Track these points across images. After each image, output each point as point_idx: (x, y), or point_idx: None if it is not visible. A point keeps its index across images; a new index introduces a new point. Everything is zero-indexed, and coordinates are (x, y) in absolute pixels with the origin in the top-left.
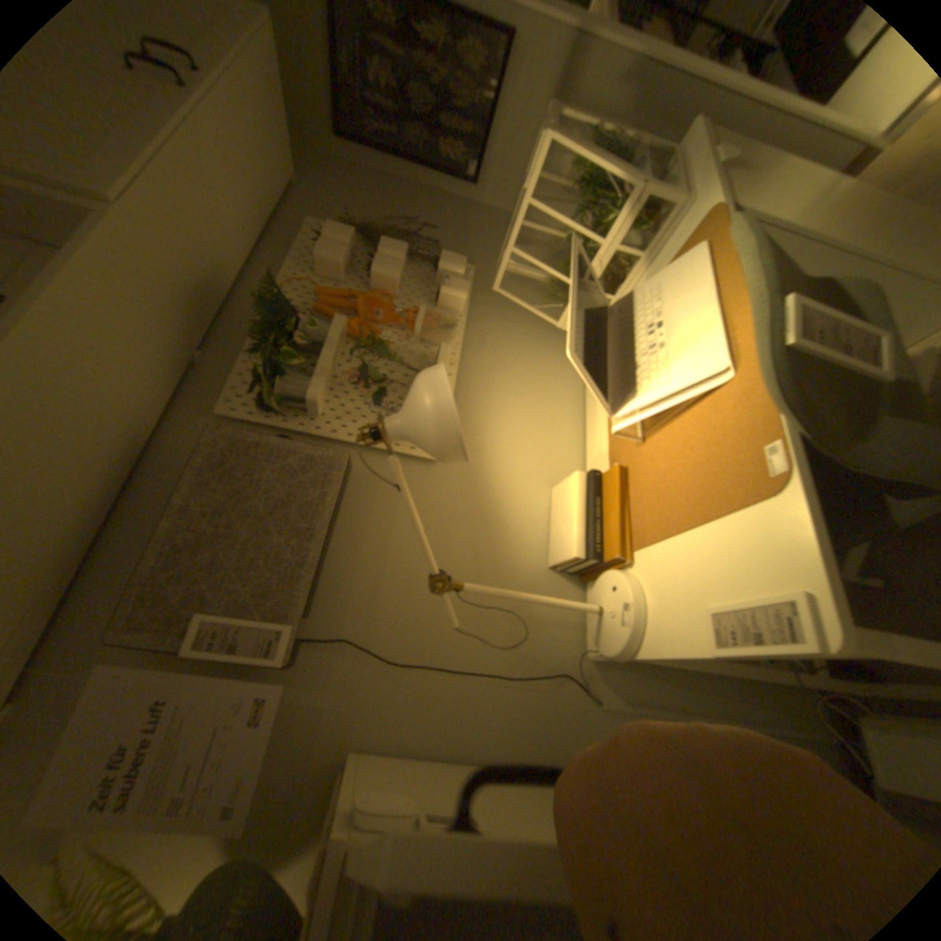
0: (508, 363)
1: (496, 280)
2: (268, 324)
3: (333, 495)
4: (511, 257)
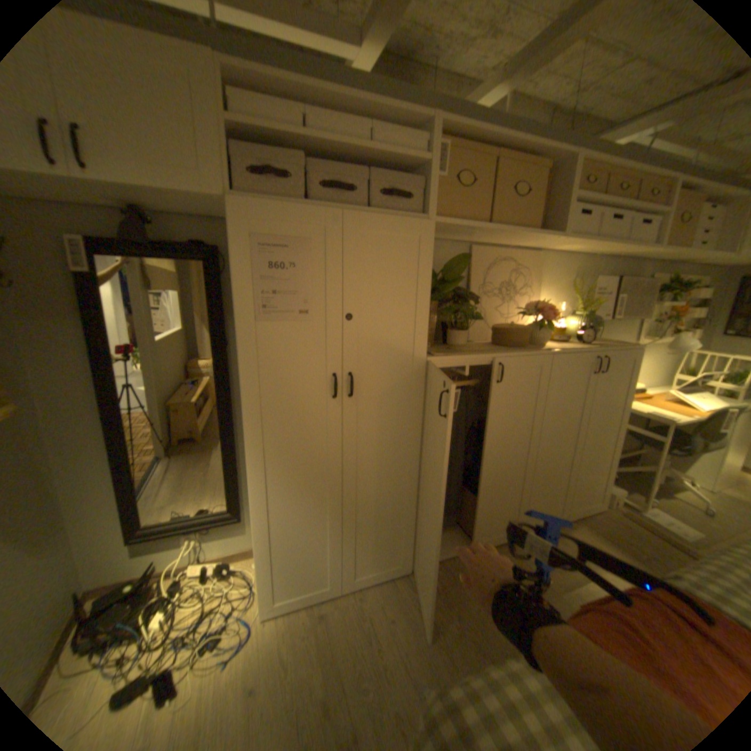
0: (659, 360)
1: (690, 351)
2: (679, 281)
3: (642, 318)
4: (696, 354)
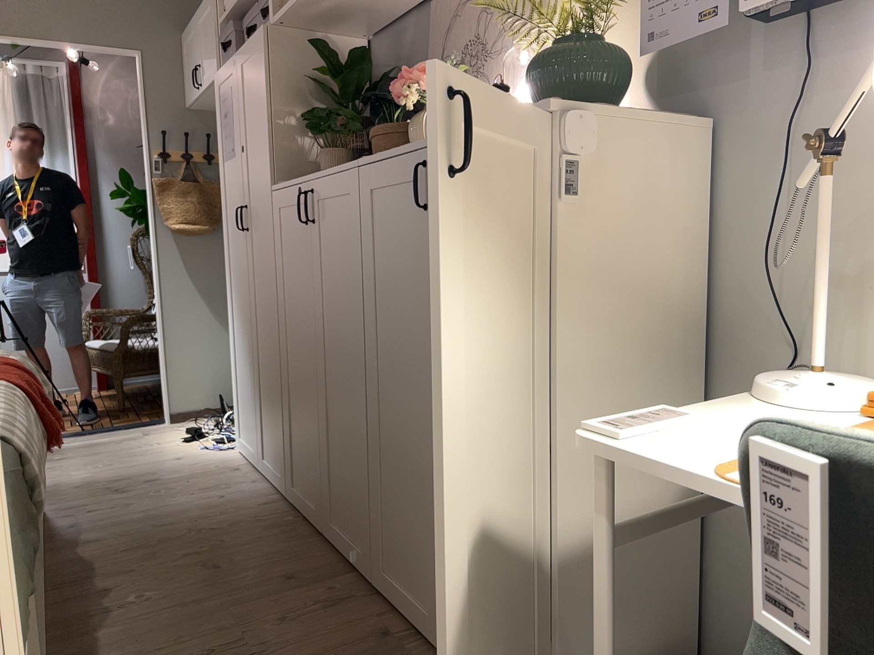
0: None
1: None
2: None
3: None
4: None
